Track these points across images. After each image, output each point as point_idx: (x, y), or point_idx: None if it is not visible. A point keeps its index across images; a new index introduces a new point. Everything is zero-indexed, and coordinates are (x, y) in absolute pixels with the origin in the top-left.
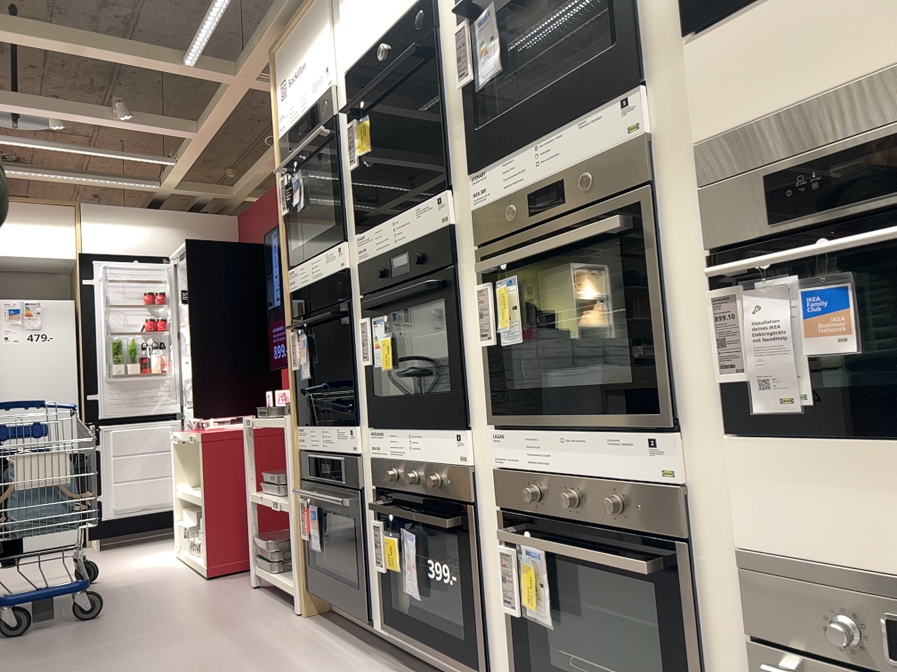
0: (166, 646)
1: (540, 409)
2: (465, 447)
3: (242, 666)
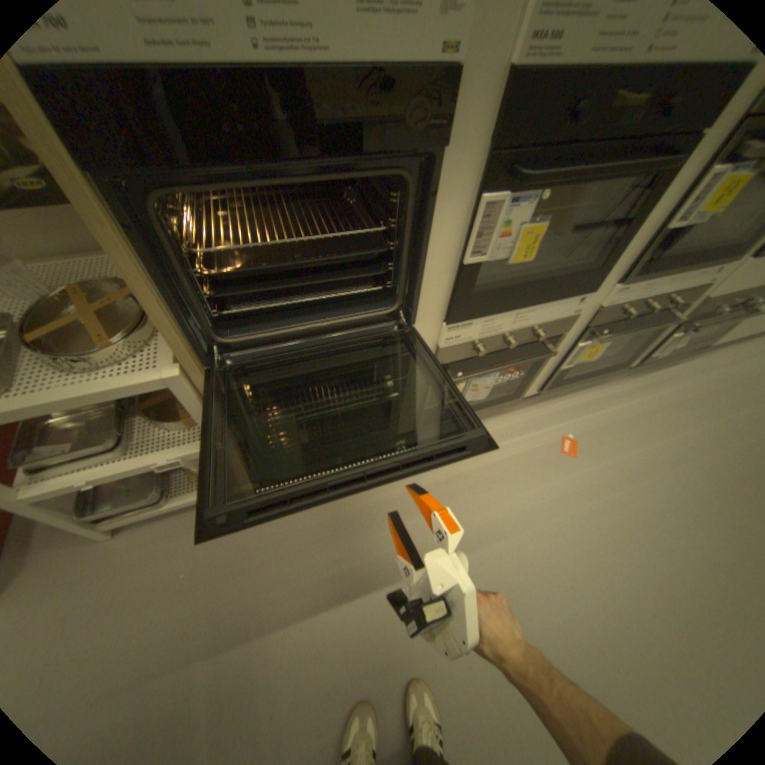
0: (262, 636)
1: (673, 265)
2: (585, 302)
3: (362, 545)
